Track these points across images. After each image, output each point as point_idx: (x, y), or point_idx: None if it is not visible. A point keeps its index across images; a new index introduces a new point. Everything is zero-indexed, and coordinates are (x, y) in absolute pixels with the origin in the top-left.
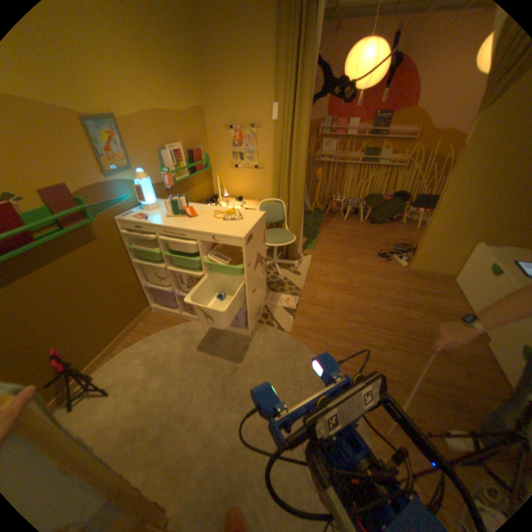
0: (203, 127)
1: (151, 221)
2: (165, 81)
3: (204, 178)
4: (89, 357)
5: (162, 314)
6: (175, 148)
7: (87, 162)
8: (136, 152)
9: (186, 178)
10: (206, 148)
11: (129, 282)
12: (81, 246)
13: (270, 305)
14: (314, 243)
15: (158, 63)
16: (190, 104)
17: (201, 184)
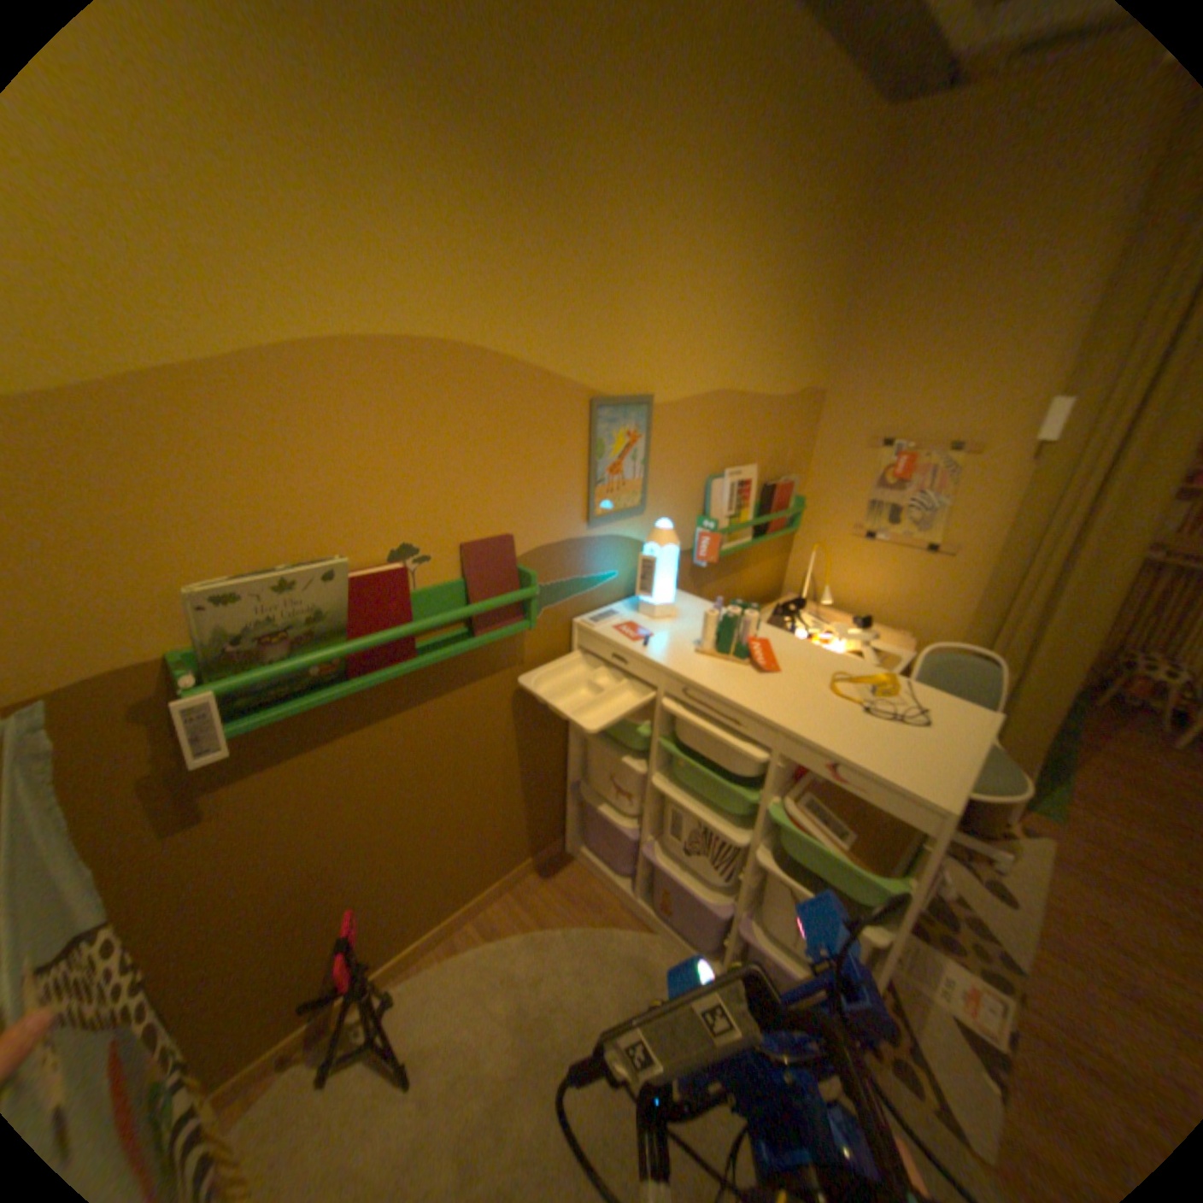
0: (812, 433)
1: (657, 654)
2: (772, 332)
3: (776, 548)
4: (407, 937)
5: (587, 872)
6: (743, 476)
7: (569, 494)
8: (665, 479)
9: (744, 546)
10: (802, 480)
11: (547, 771)
12: (491, 675)
13: (910, 989)
14: (1066, 802)
15: (771, 296)
16: (802, 382)
17: (765, 562)
